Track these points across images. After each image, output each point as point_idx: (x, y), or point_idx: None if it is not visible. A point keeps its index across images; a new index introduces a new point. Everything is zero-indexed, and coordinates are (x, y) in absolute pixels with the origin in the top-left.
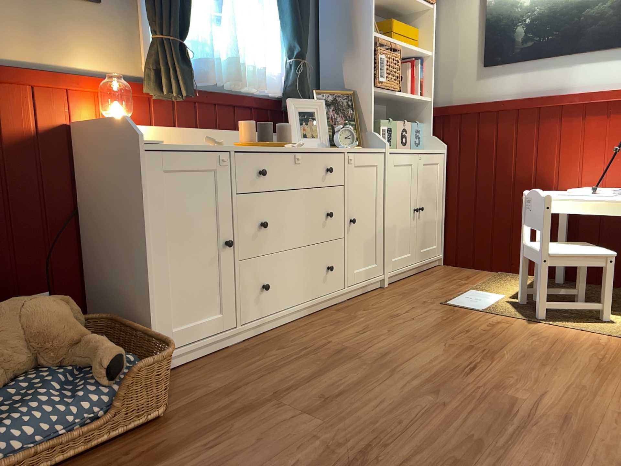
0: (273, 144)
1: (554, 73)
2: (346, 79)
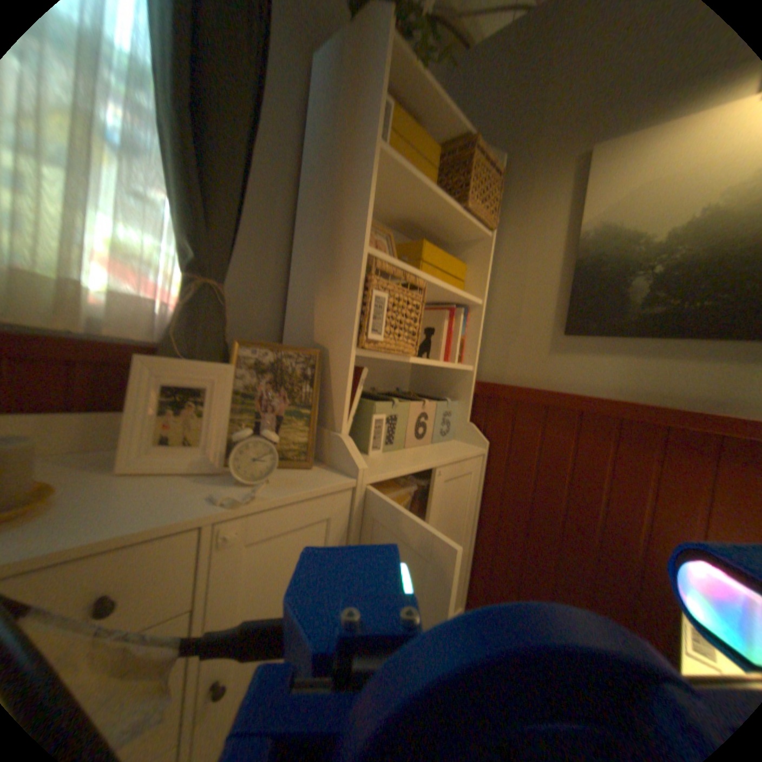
0: None
1: (710, 370)
2: (319, 326)
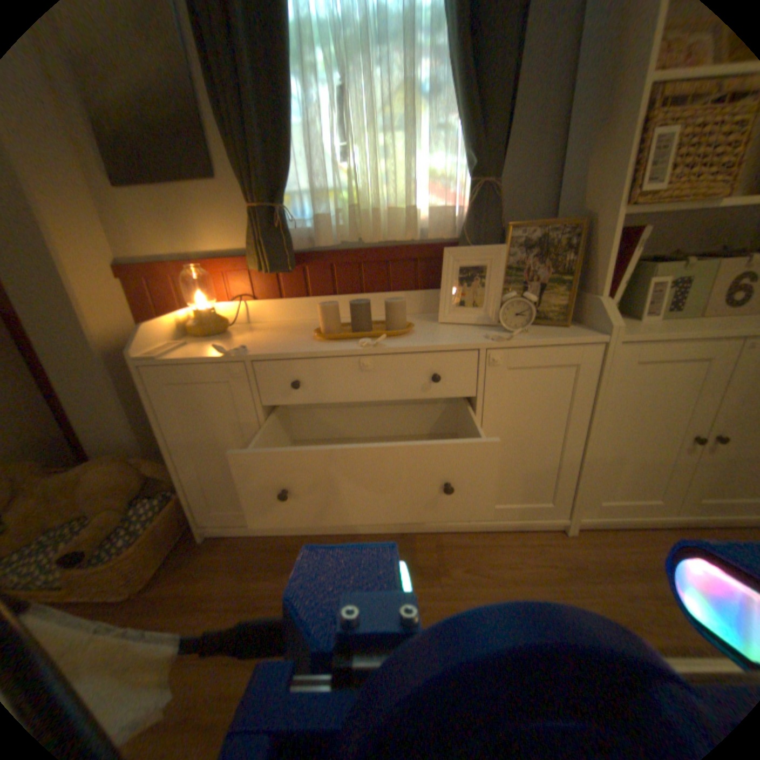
0: (352, 336)
1: None
2: (591, 190)
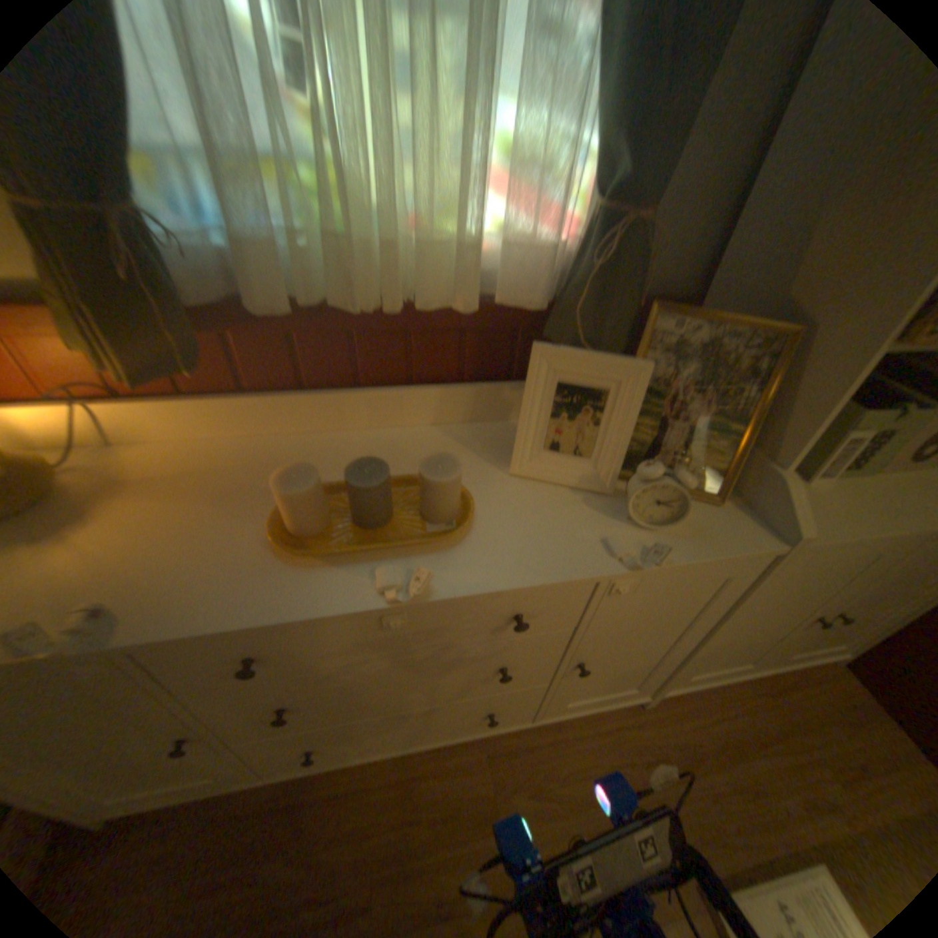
0: (356, 553)
1: None
2: (814, 263)
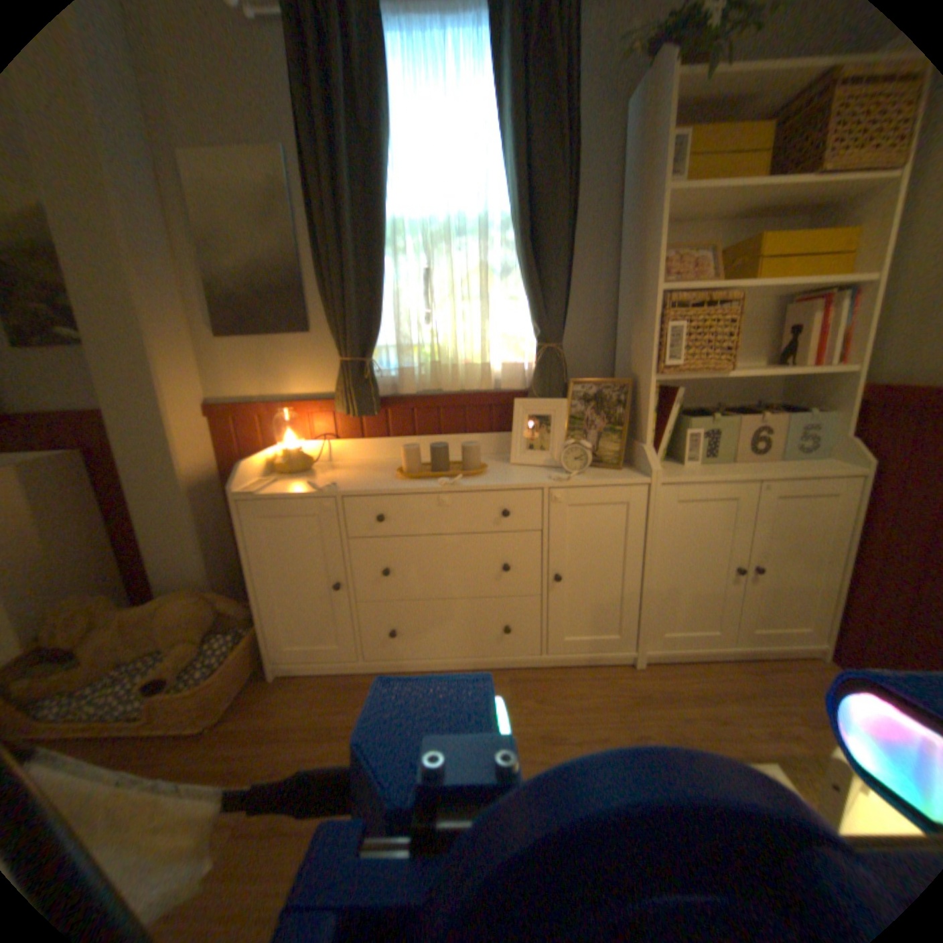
0: (431, 475)
1: None
2: (634, 356)
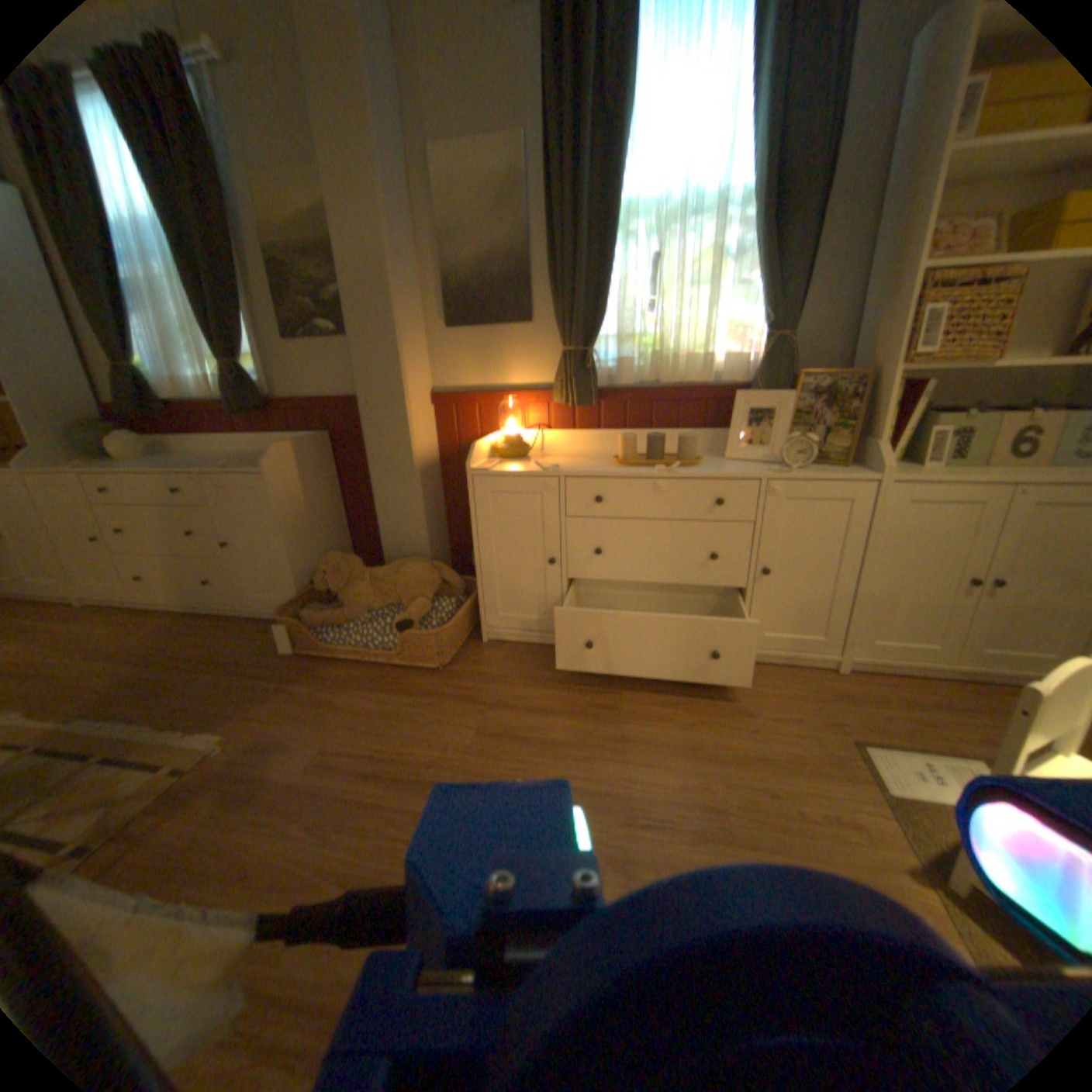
0: (646, 463)
1: None
2: (879, 345)
